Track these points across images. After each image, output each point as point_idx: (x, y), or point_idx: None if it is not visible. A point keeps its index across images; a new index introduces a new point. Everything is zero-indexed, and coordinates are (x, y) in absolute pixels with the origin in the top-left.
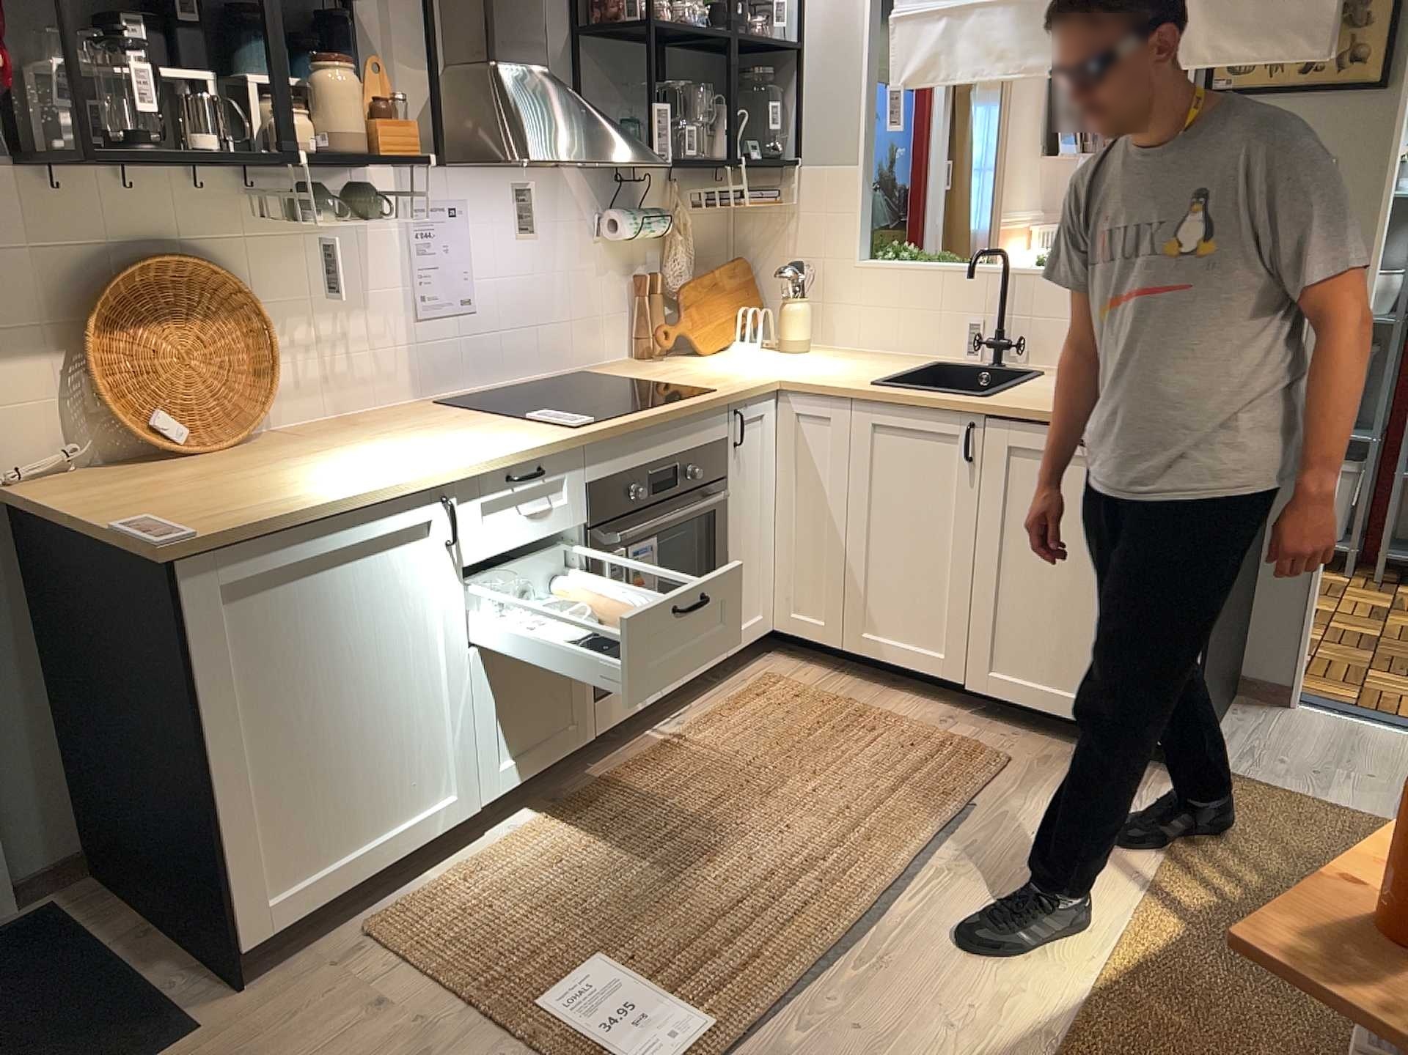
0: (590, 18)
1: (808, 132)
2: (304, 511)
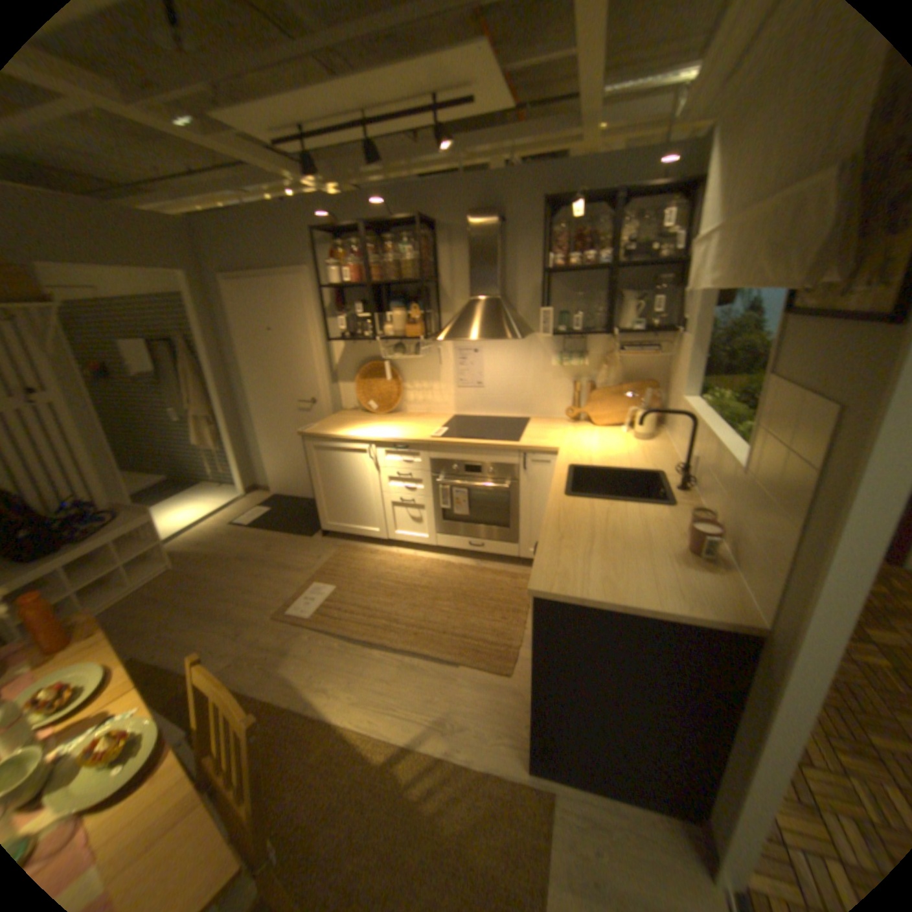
0: (559, 263)
1: (688, 312)
2: (327, 434)
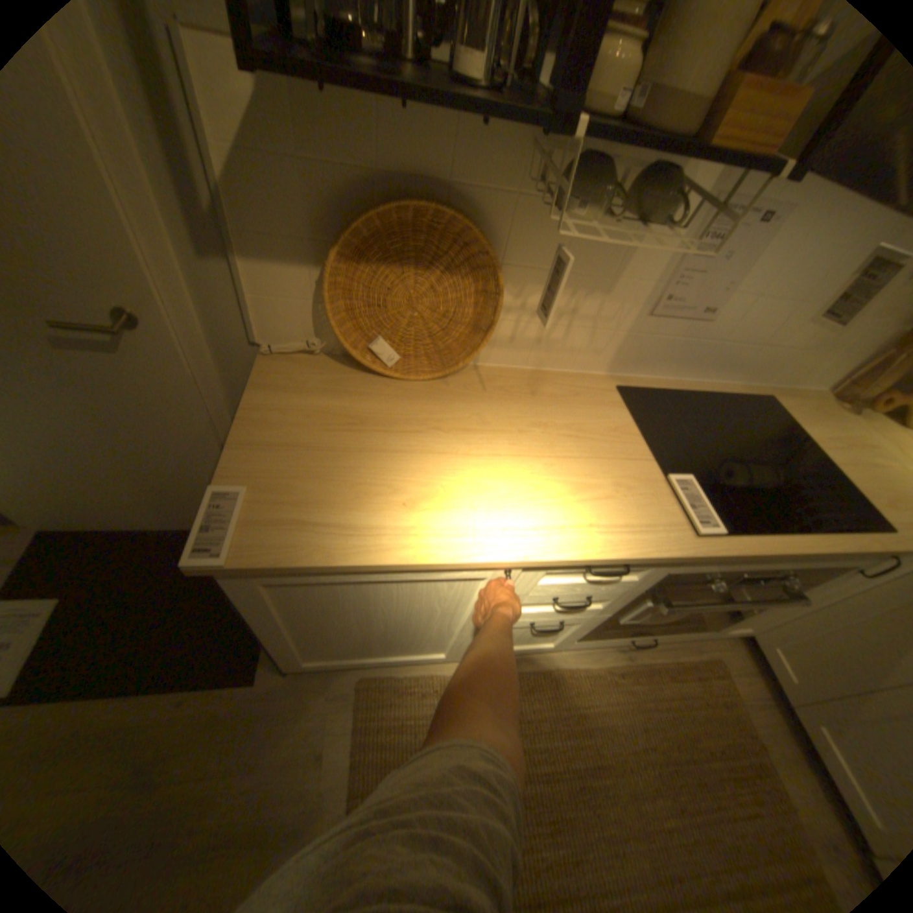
0: None
1: None
2: (350, 563)
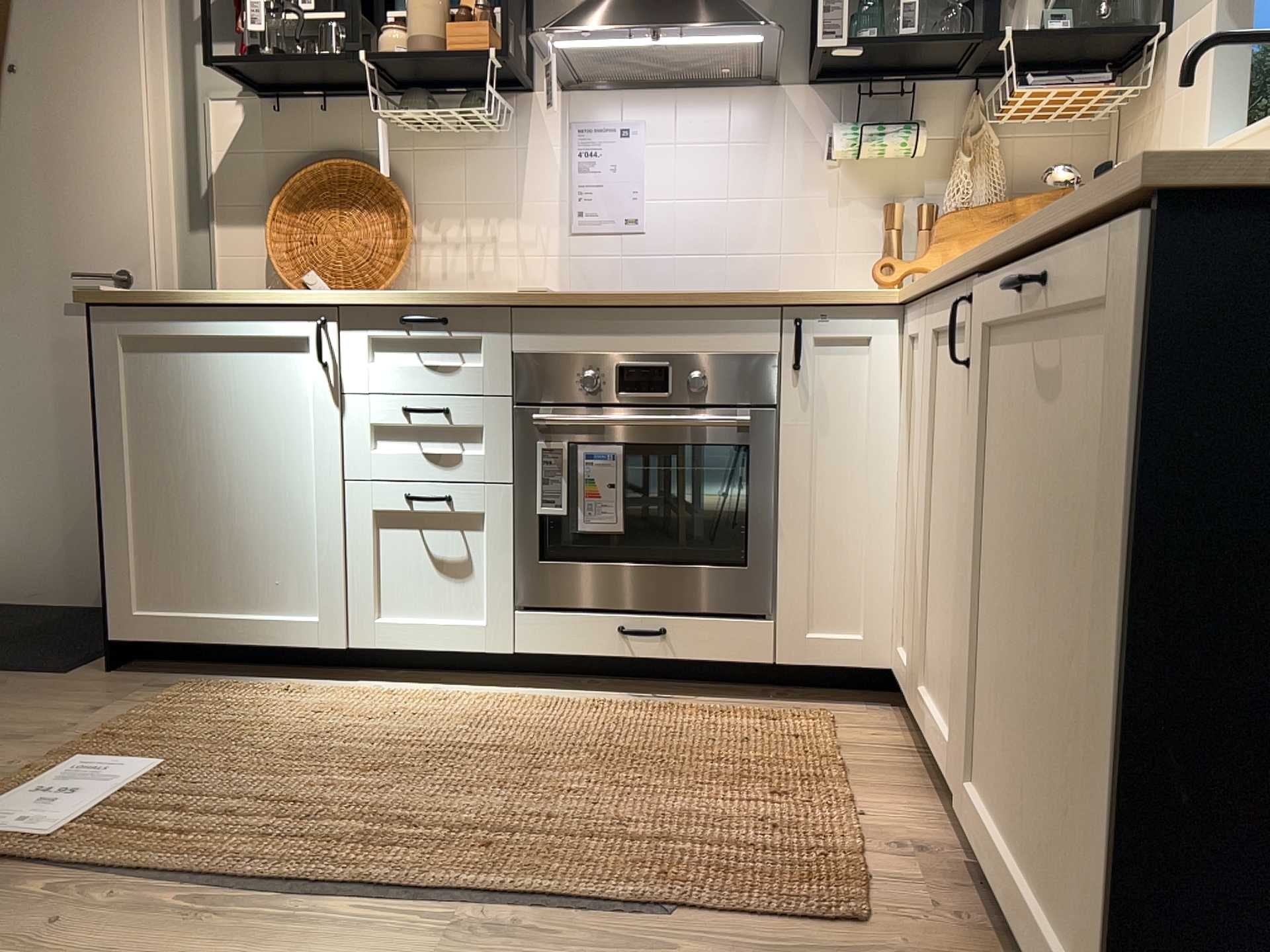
0: None
1: None
2: (183, 293)
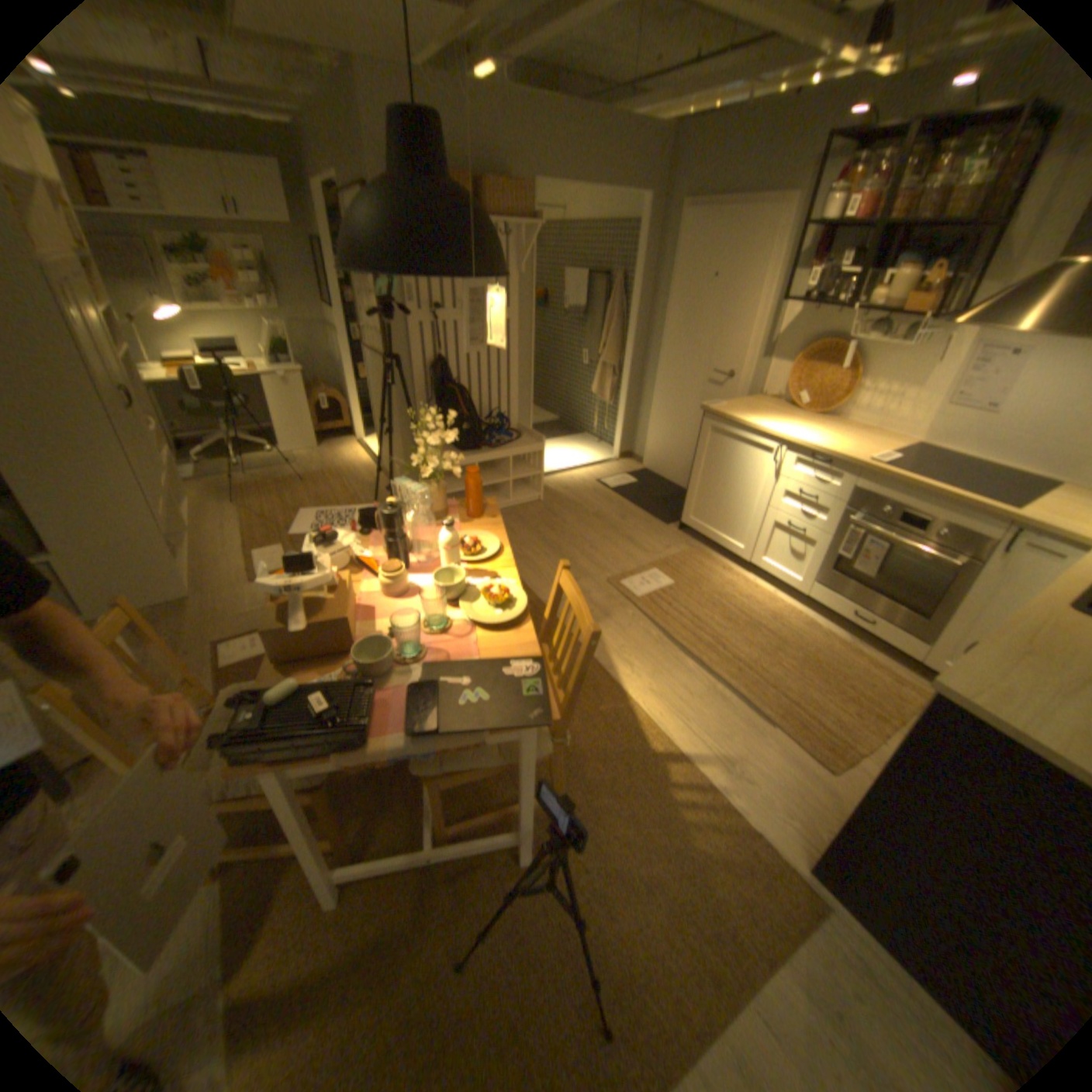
0: None
1: None
2: (734, 417)
